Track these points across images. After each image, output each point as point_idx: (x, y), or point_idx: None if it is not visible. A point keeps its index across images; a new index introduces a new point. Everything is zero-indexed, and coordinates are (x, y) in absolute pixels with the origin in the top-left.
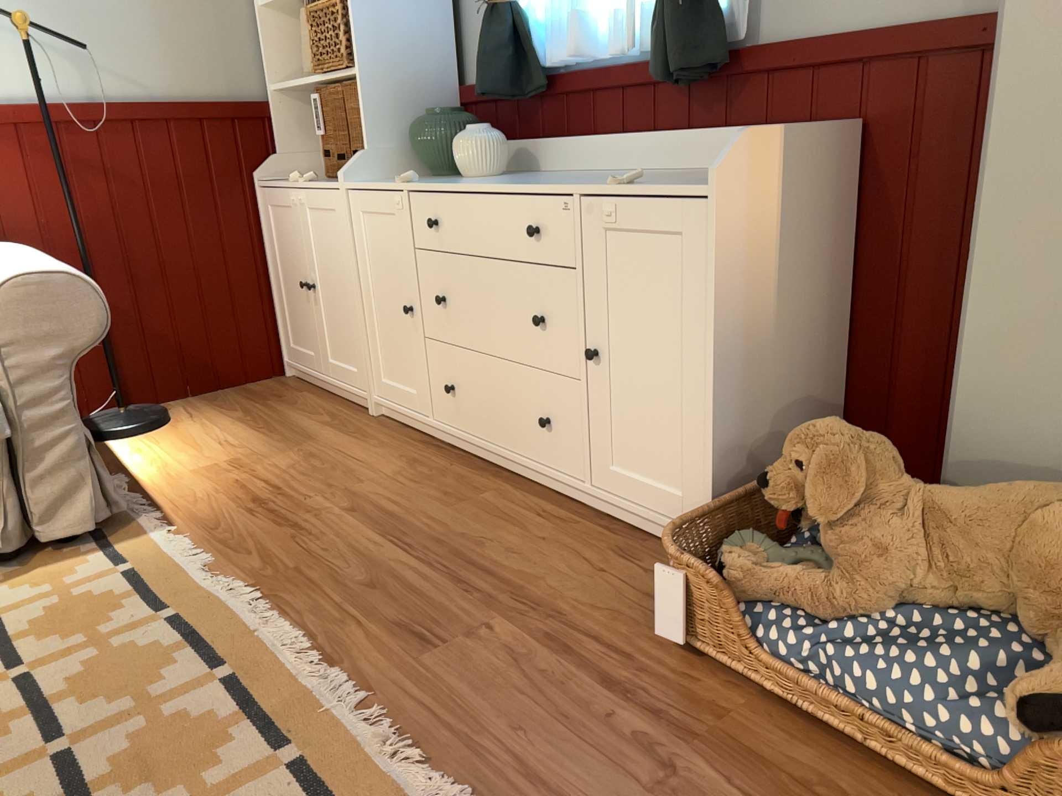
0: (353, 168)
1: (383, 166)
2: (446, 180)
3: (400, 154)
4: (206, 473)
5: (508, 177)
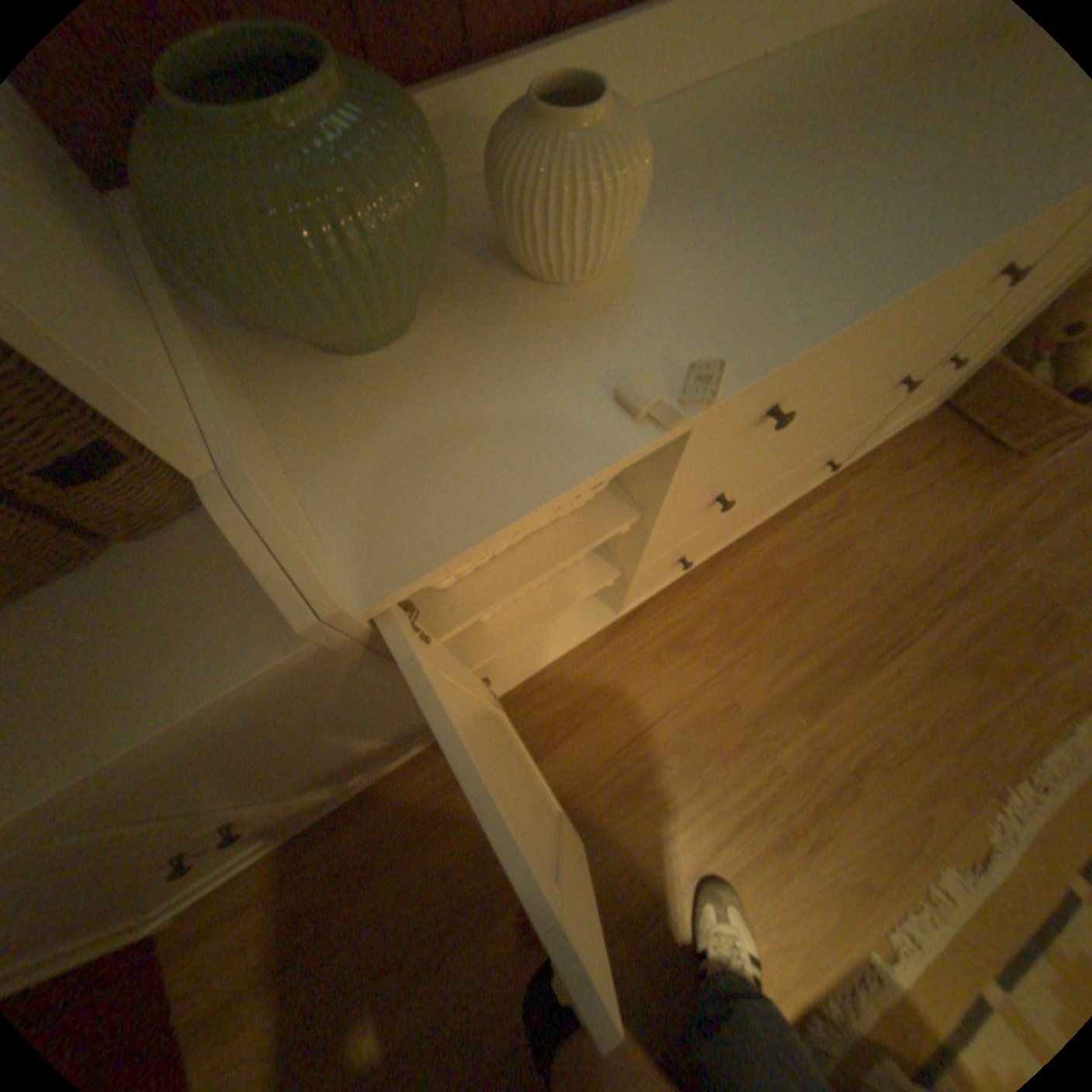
0: (304, 545)
1: (267, 443)
2: (597, 308)
3: (212, 358)
4: (675, 965)
5: (646, 203)
